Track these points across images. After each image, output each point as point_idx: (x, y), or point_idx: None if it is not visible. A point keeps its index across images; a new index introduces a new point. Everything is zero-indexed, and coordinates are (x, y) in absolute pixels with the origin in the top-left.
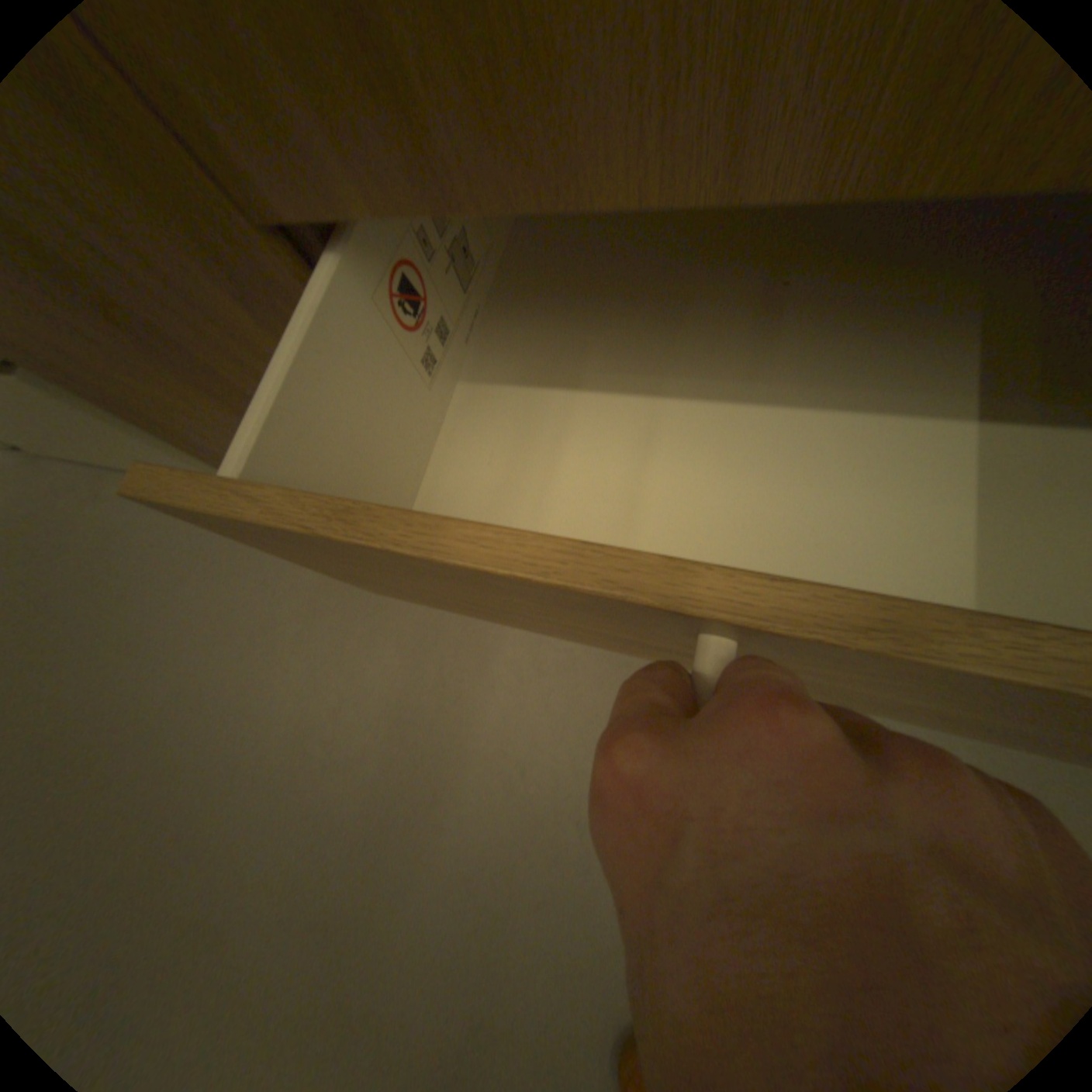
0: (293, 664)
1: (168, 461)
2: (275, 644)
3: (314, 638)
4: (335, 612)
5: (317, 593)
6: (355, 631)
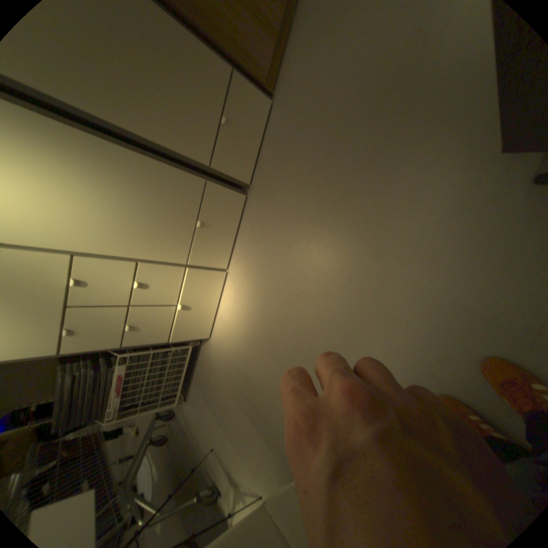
0: (312, 53)
1: (260, 101)
2: (307, 62)
3: (308, 51)
4: (303, 50)
5: (299, 59)
6: (308, 41)
